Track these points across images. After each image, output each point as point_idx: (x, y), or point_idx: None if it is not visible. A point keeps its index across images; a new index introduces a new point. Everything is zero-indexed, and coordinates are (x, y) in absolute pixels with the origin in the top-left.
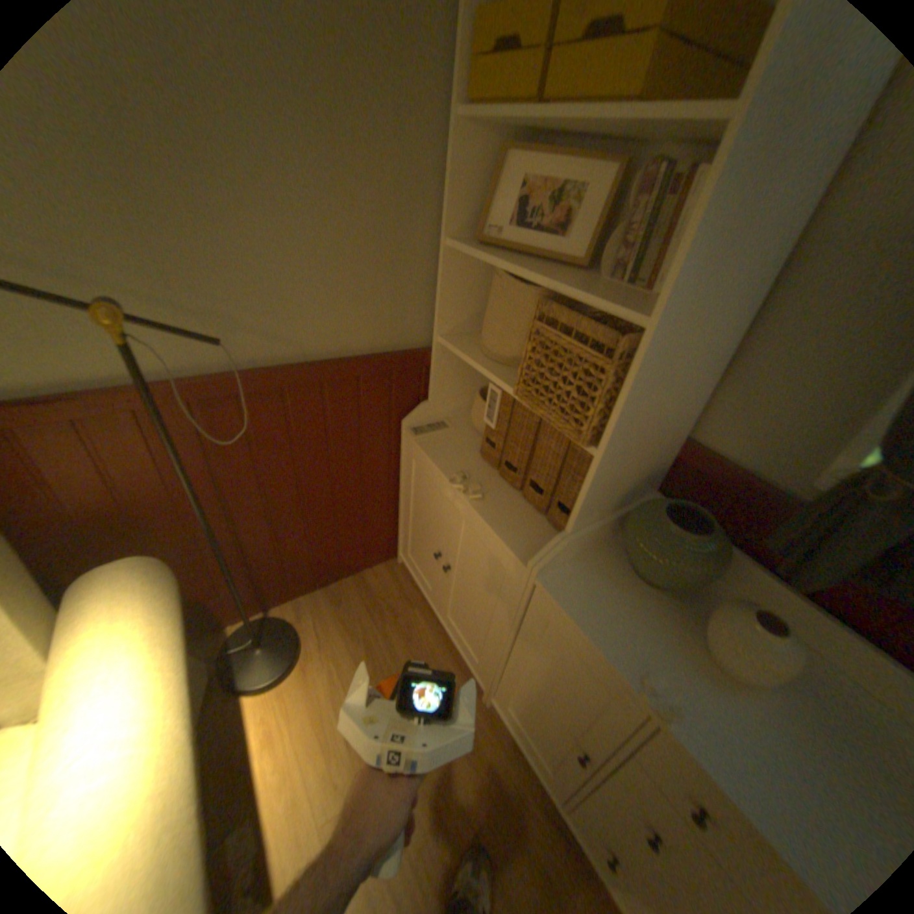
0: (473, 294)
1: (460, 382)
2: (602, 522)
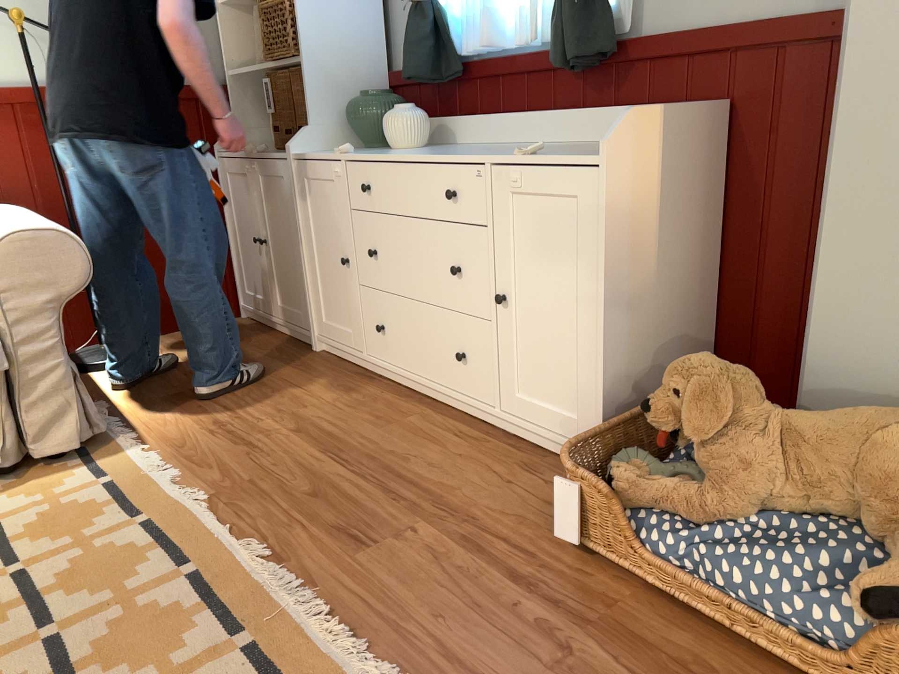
0: (248, 44)
1: (257, 117)
2: (332, 124)
